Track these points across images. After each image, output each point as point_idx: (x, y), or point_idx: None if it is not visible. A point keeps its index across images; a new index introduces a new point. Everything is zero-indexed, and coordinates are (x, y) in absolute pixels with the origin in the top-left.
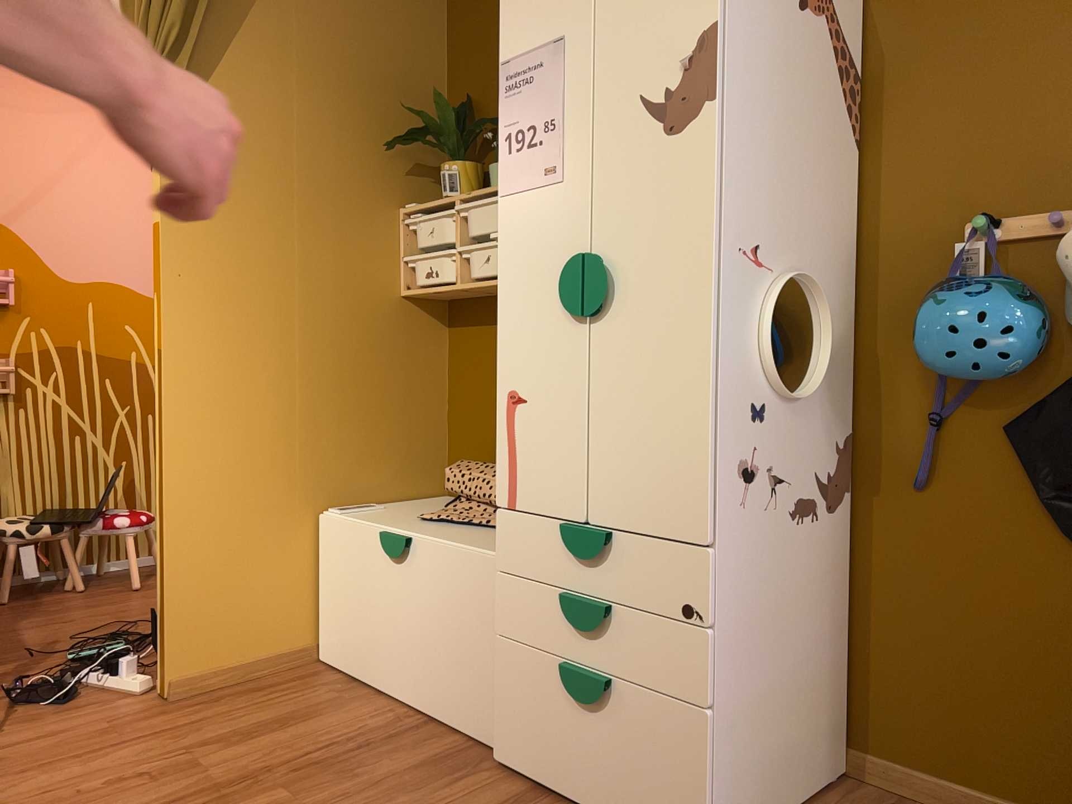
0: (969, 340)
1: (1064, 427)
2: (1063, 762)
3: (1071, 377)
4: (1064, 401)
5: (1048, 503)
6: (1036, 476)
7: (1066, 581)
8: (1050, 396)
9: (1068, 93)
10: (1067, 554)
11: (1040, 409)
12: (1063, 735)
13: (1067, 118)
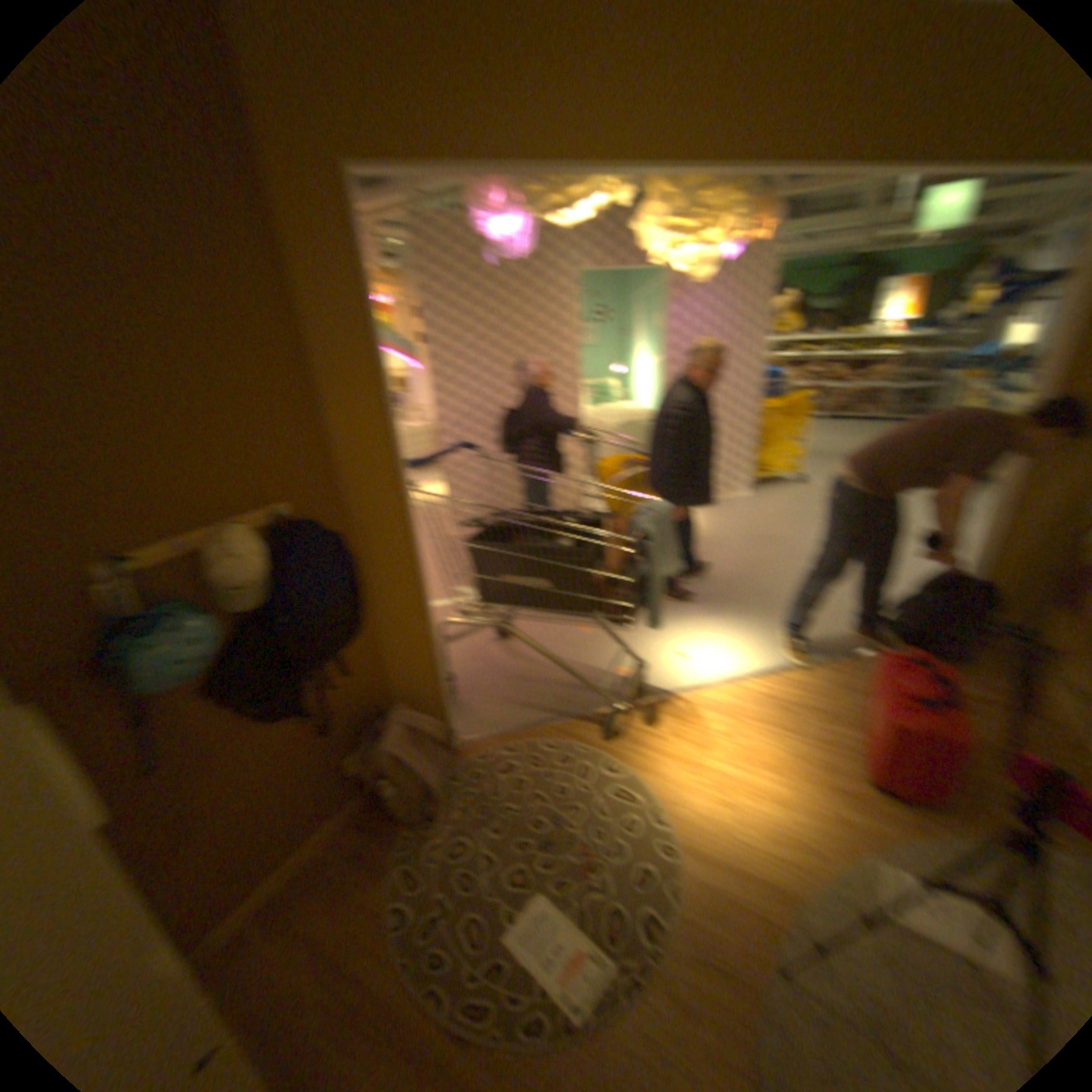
0: (184, 663)
1: (238, 672)
2: (293, 820)
3: (218, 640)
4: (231, 658)
5: (241, 716)
6: (231, 708)
7: (261, 744)
8: (215, 658)
9: (128, 444)
10: (256, 732)
11: (217, 670)
12: (288, 810)
13: (137, 465)
